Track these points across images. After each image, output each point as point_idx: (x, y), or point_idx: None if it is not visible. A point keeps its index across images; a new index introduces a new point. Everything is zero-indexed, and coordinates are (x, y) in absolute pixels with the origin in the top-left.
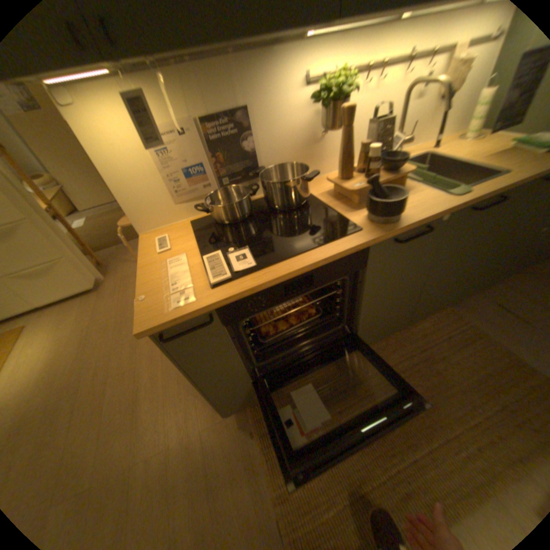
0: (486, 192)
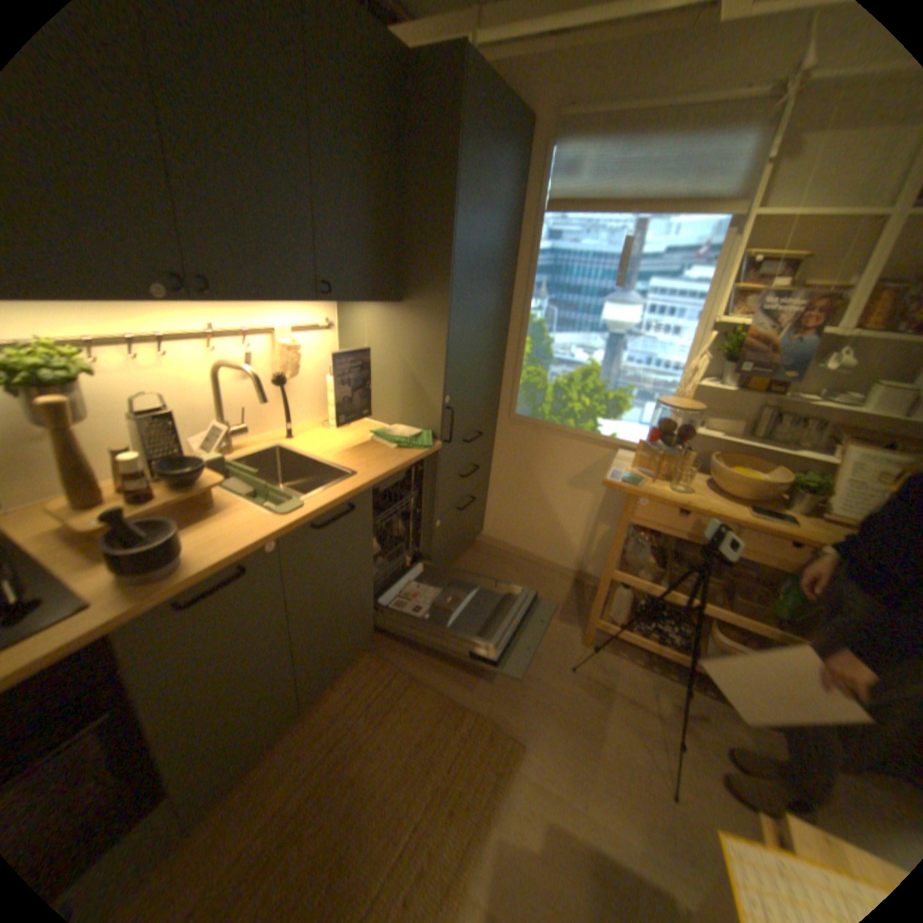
0: (324, 504)
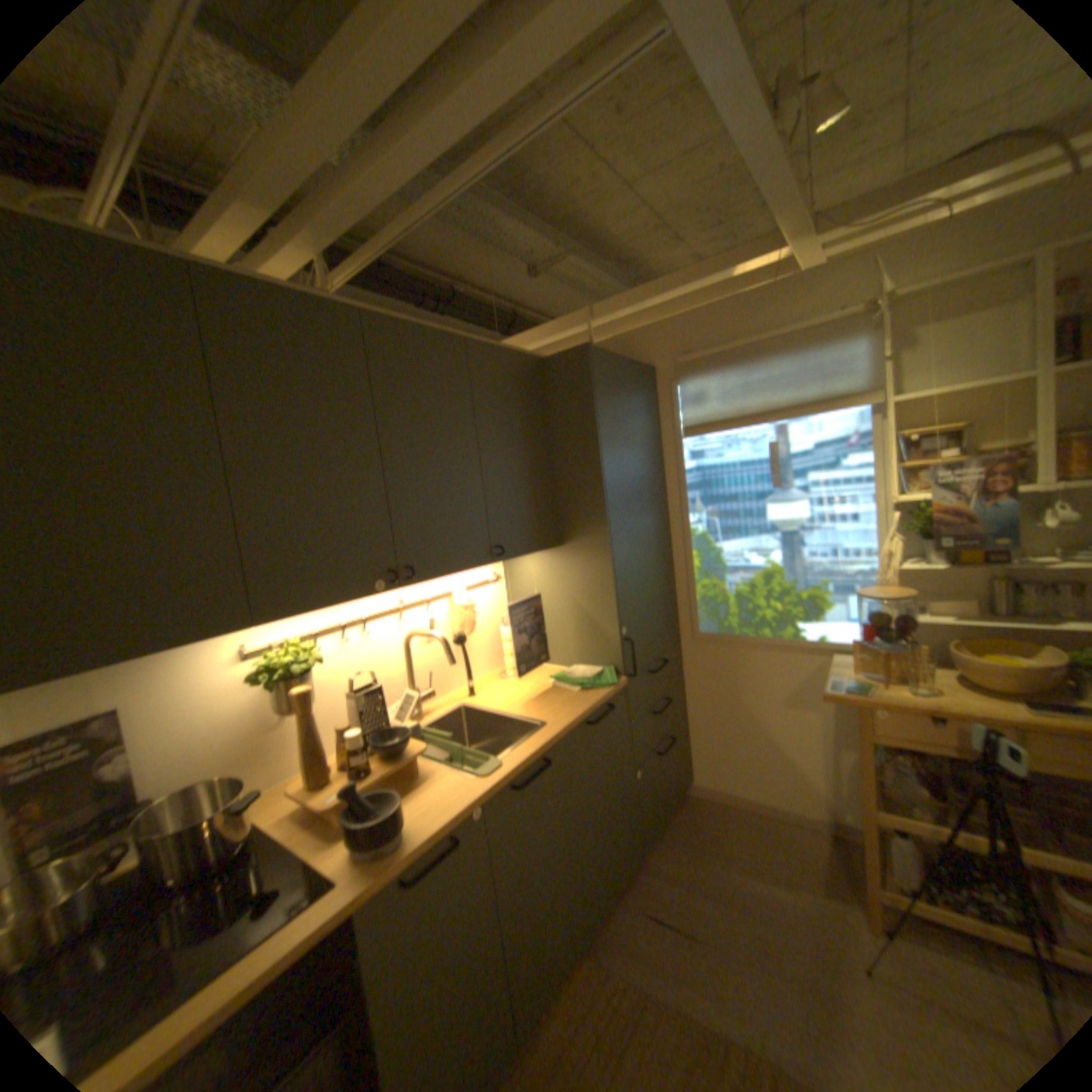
0: (520, 763)
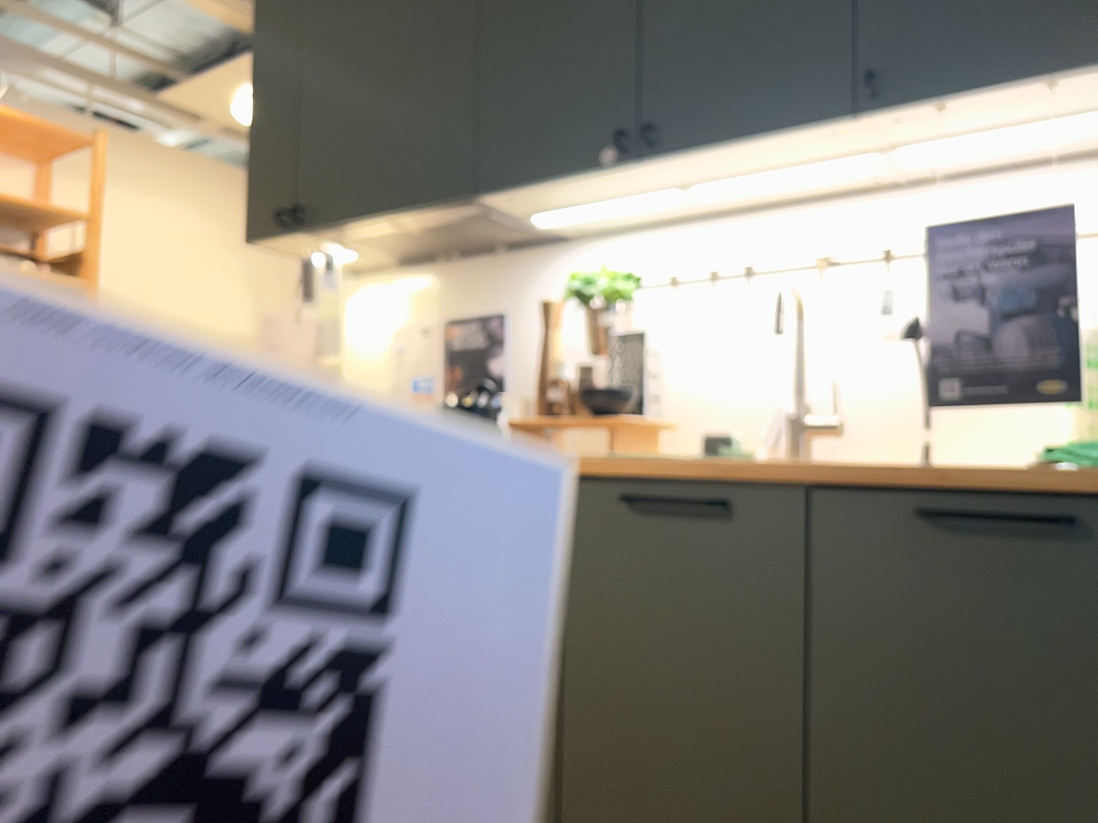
0: (669, 473)
